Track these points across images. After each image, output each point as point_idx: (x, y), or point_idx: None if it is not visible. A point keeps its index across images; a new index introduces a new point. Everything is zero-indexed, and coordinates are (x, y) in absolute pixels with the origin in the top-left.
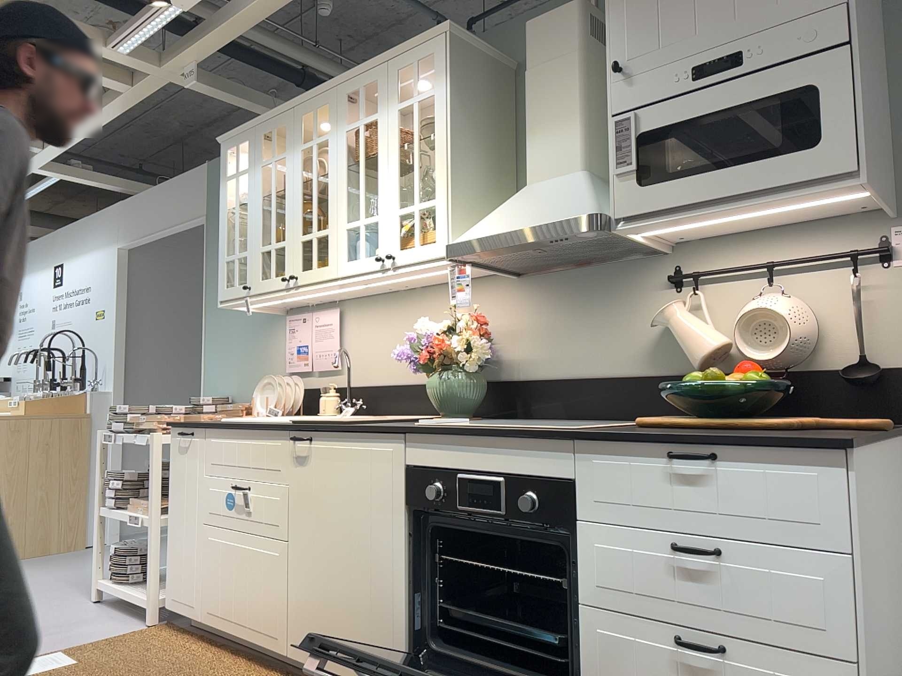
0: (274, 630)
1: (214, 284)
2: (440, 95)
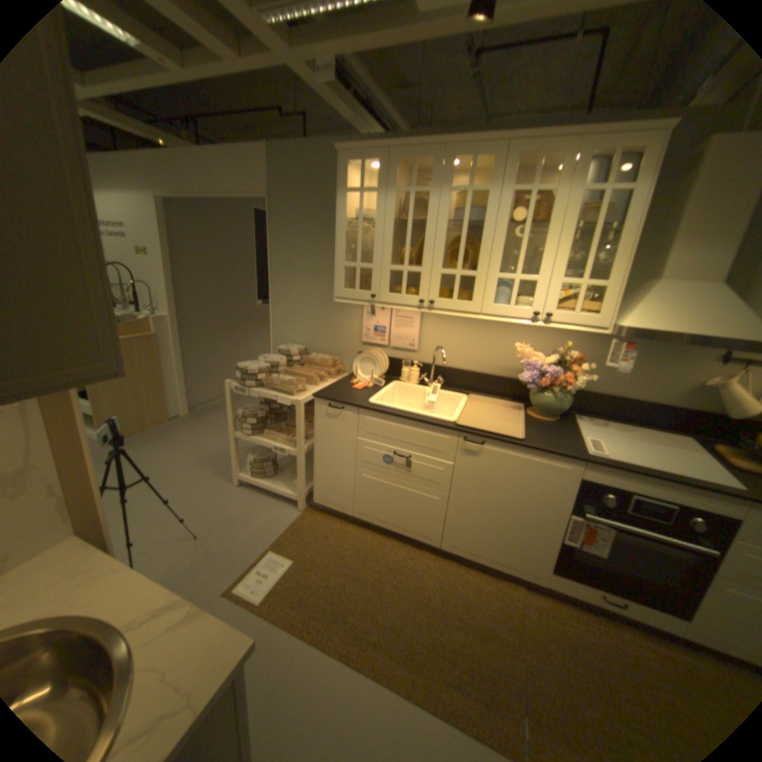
0: (431, 536)
1: (279, 258)
2: (644, 192)
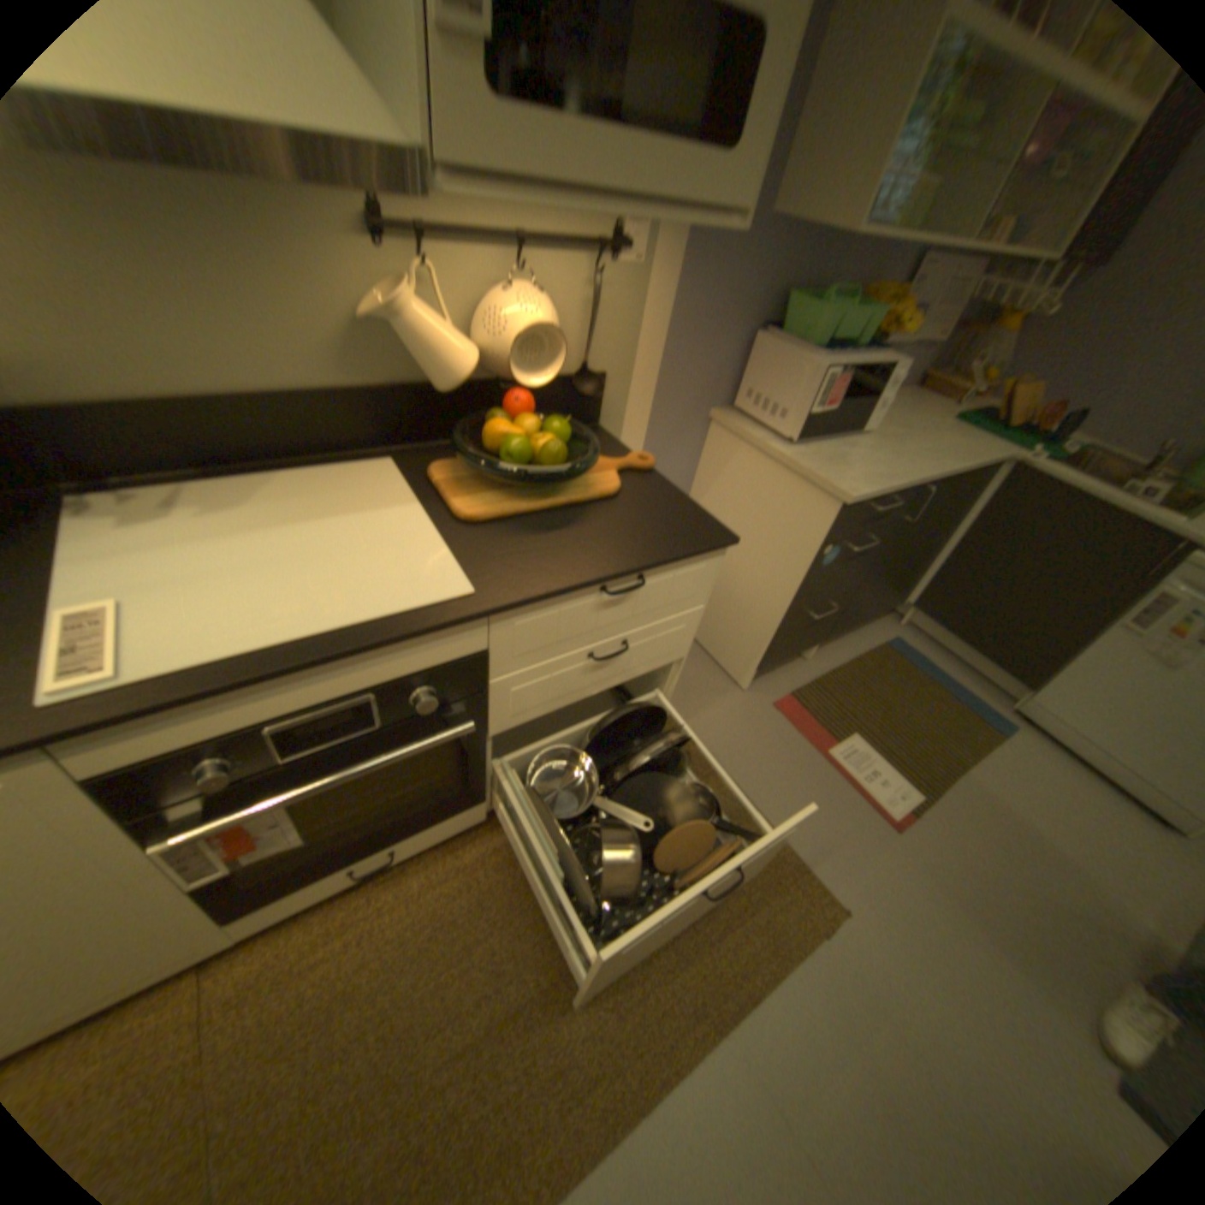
0: None
1: None
2: None
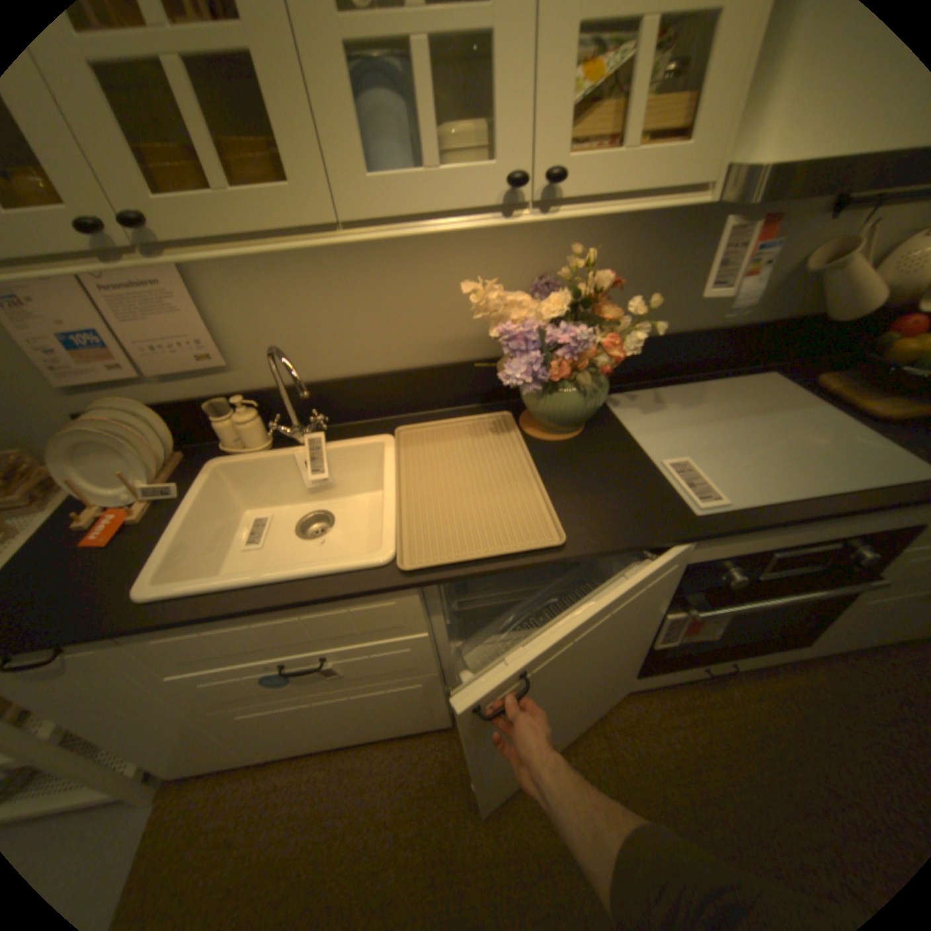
0: (429, 723)
1: None
2: None
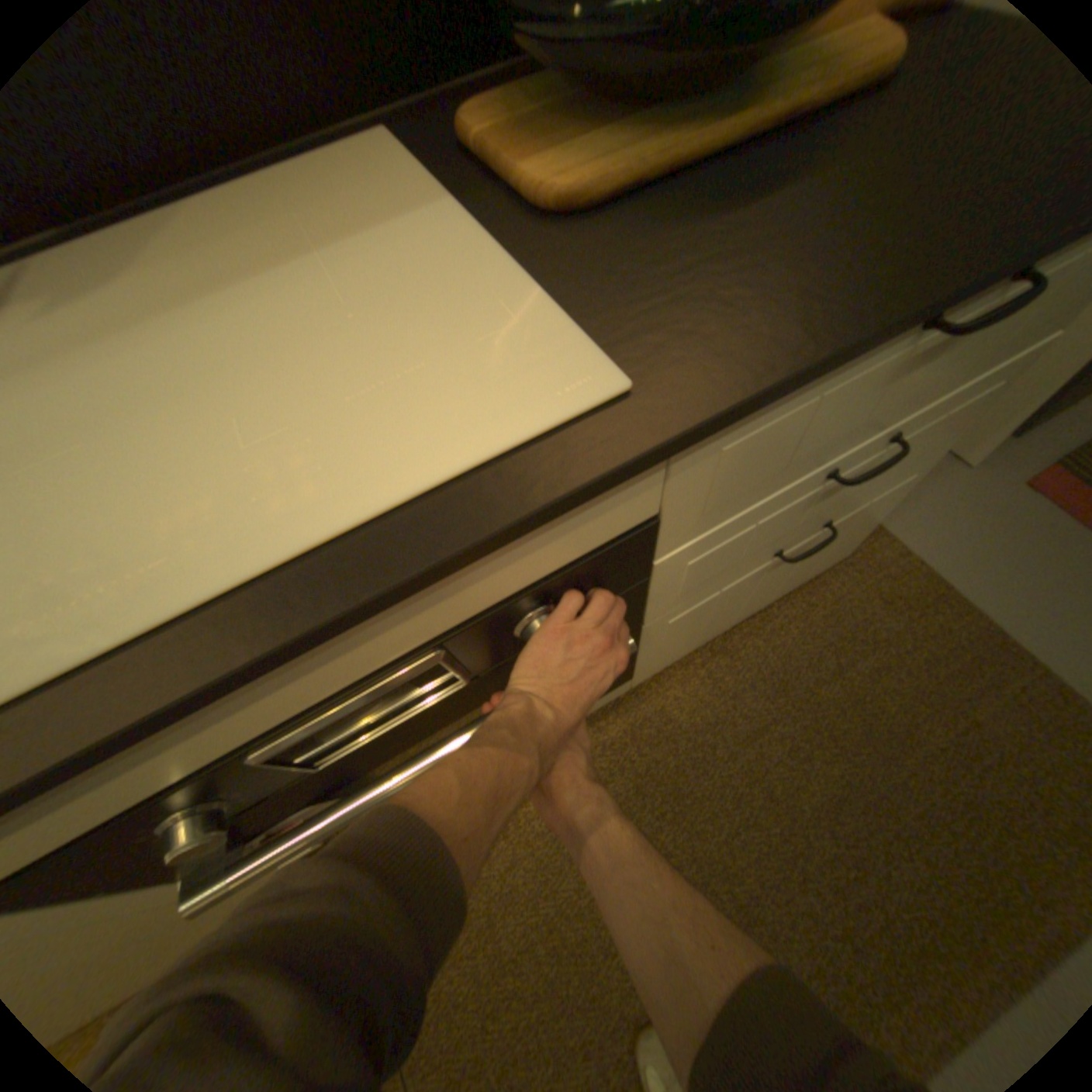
0: None
1: None
2: None
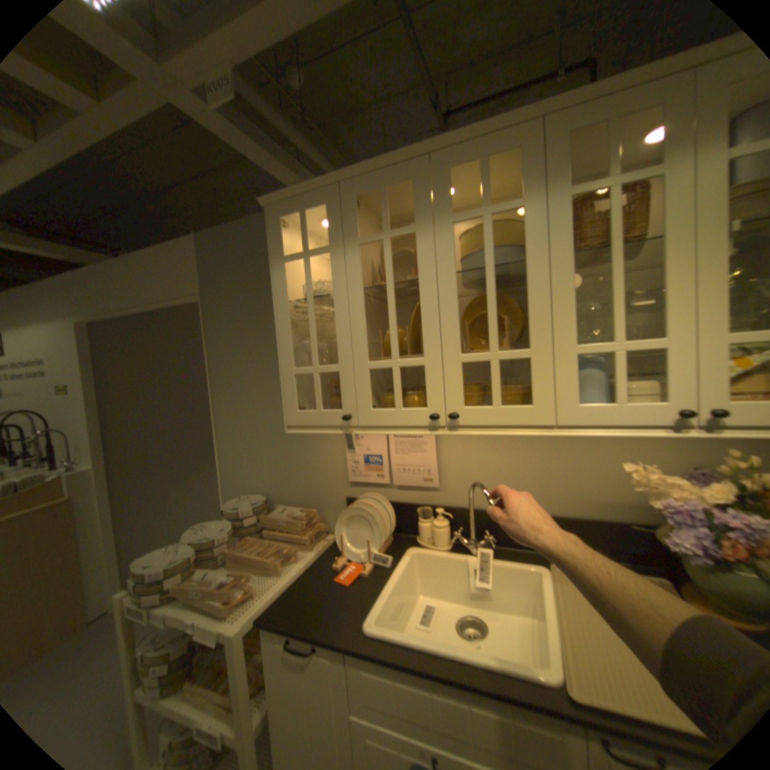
0: None
1: (221, 372)
2: None
